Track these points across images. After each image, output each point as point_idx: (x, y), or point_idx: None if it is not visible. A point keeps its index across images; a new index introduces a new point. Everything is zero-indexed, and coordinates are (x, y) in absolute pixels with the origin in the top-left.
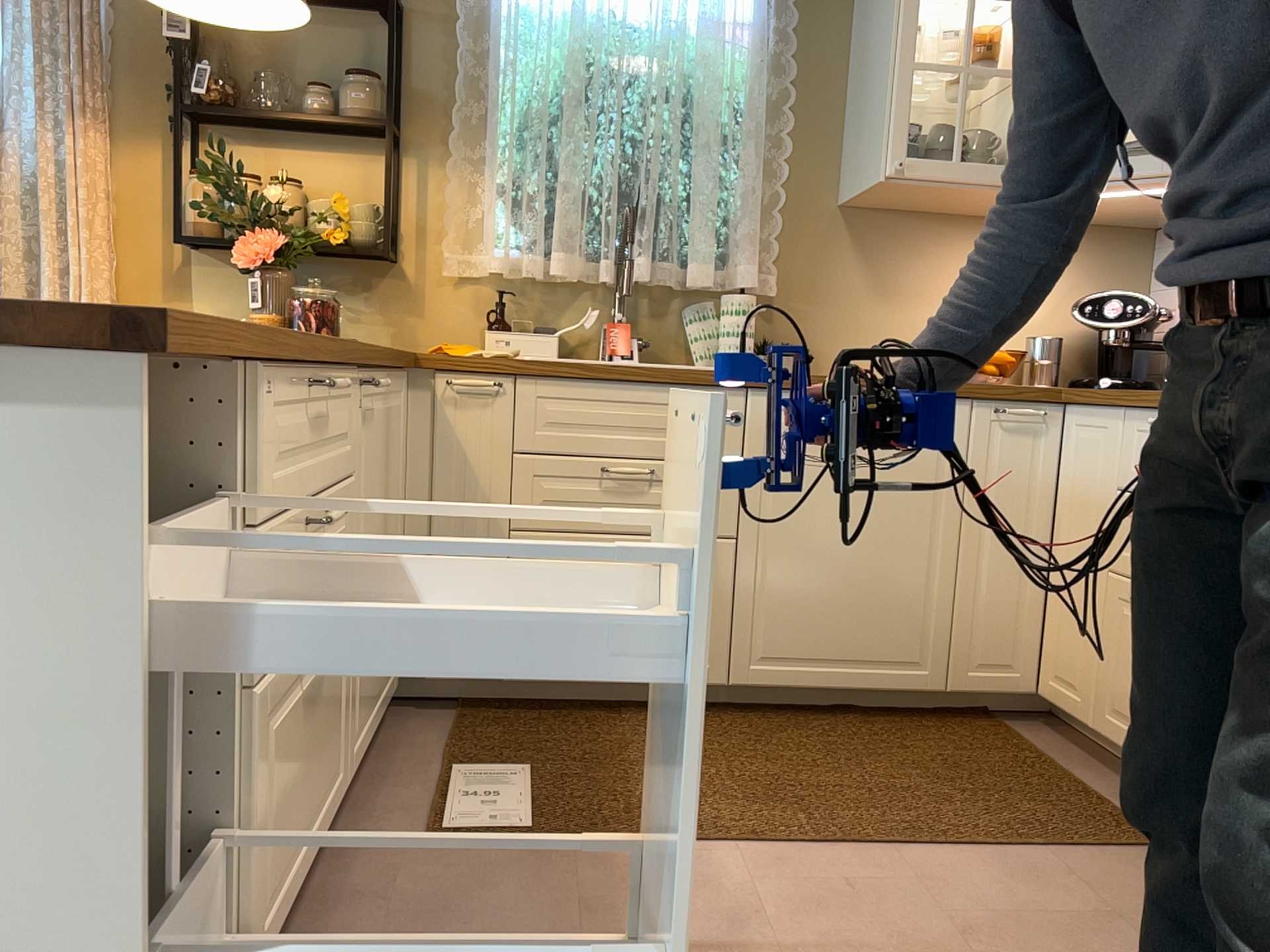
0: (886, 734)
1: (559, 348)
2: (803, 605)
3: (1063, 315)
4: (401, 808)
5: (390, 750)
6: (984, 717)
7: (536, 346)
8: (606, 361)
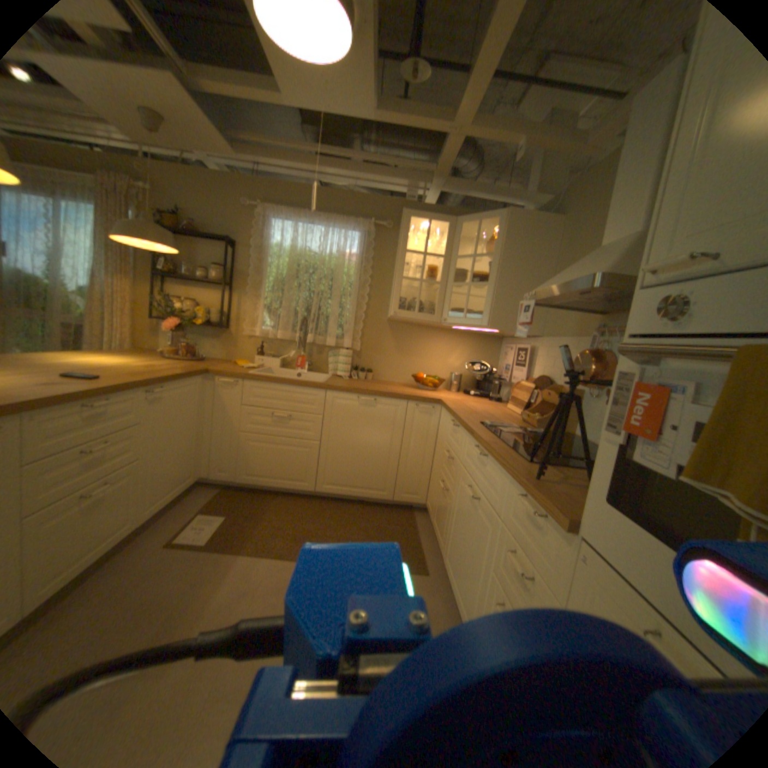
0: (365, 515)
1: (282, 363)
2: (341, 467)
3: (465, 366)
4: (168, 531)
5: (183, 506)
6: (407, 511)
7: (272, 363)
8: (296, 370)
